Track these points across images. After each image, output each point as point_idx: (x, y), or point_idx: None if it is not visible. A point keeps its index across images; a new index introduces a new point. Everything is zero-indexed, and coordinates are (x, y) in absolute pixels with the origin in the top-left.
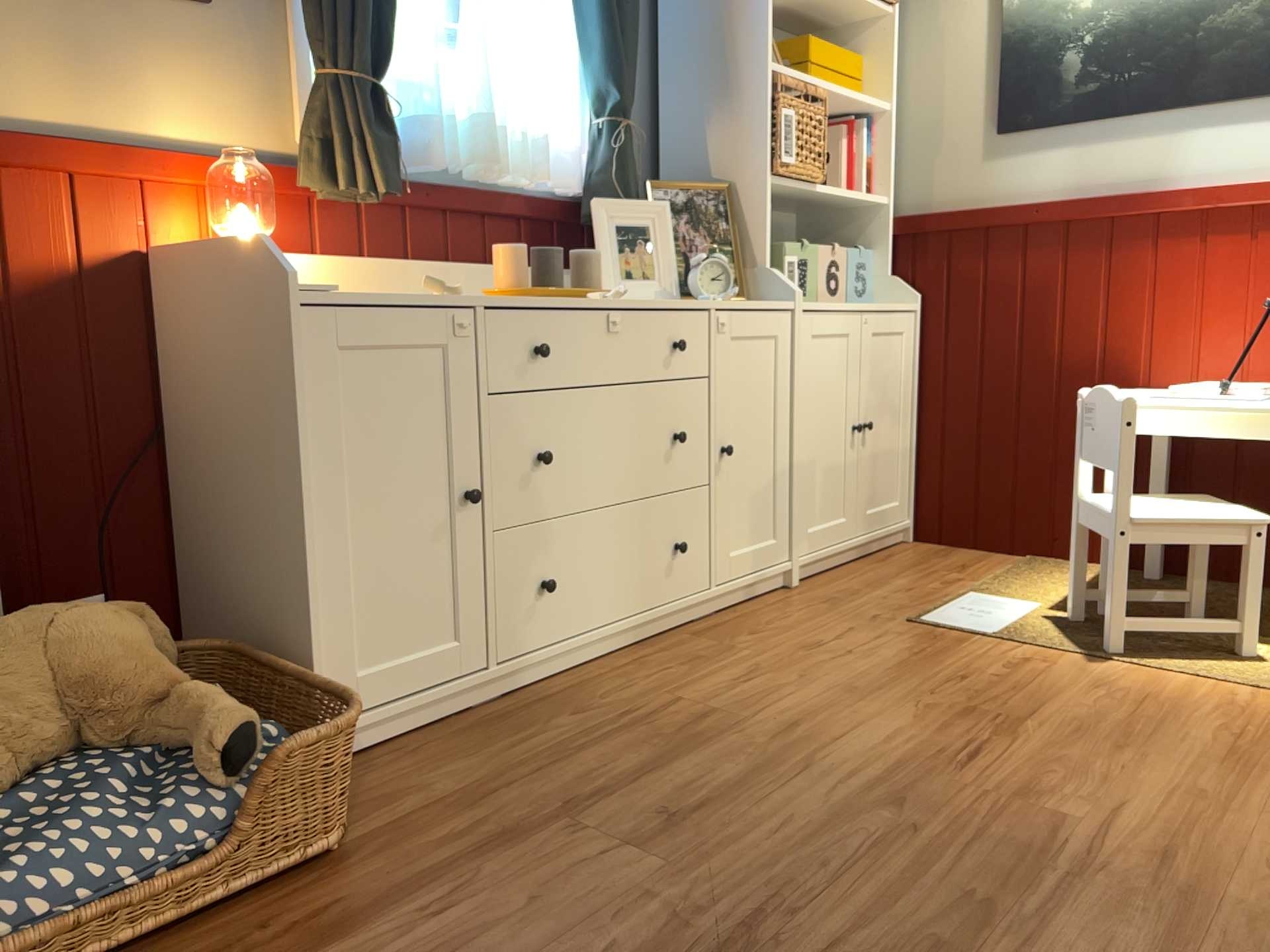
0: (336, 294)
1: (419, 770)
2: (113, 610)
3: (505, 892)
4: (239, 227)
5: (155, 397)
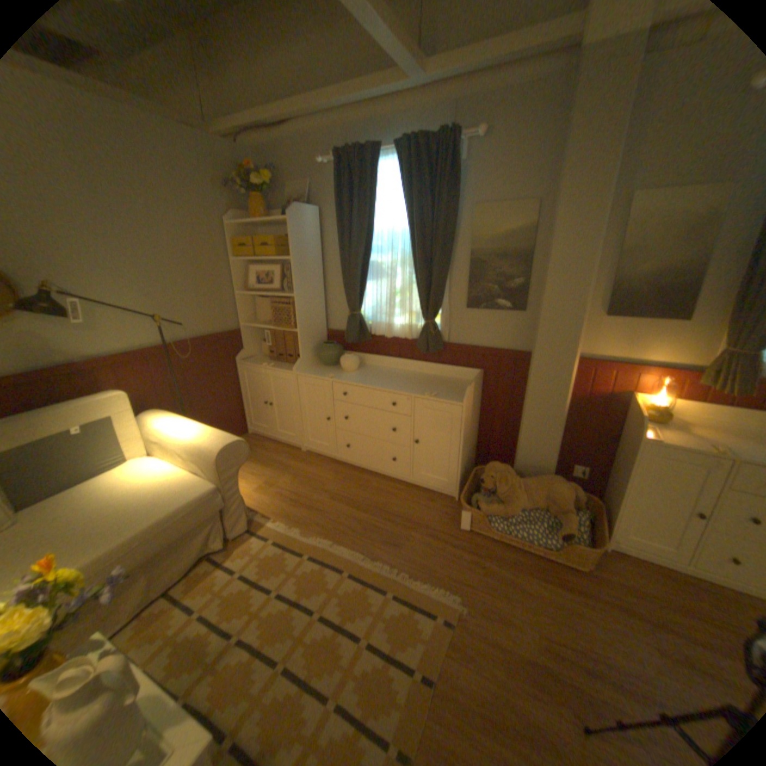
0: (668, 440)
1: (633, 575)
2: (569, 487)
3: (609, 623)
4: (662, 397)
5: (621, 429)
